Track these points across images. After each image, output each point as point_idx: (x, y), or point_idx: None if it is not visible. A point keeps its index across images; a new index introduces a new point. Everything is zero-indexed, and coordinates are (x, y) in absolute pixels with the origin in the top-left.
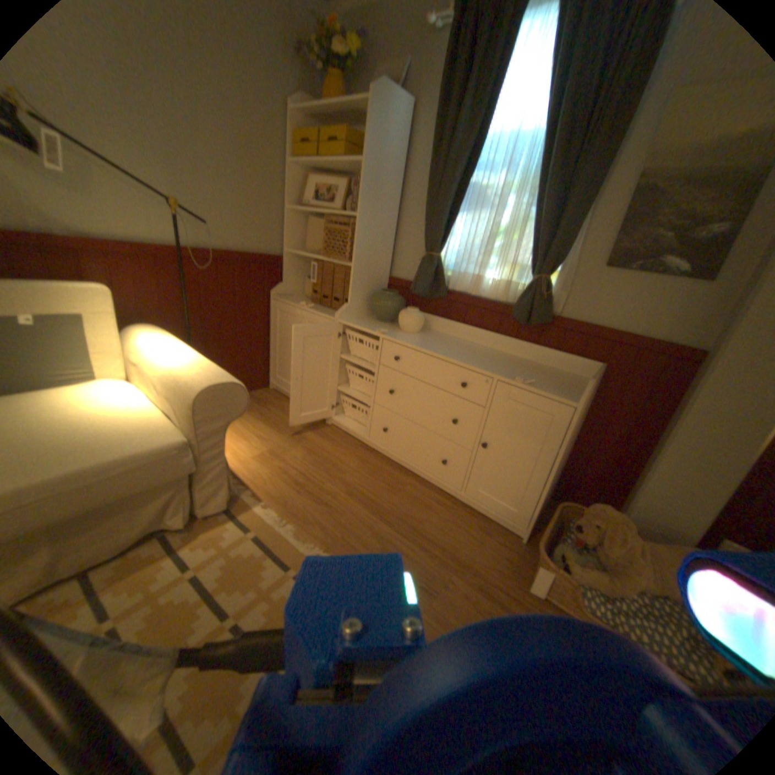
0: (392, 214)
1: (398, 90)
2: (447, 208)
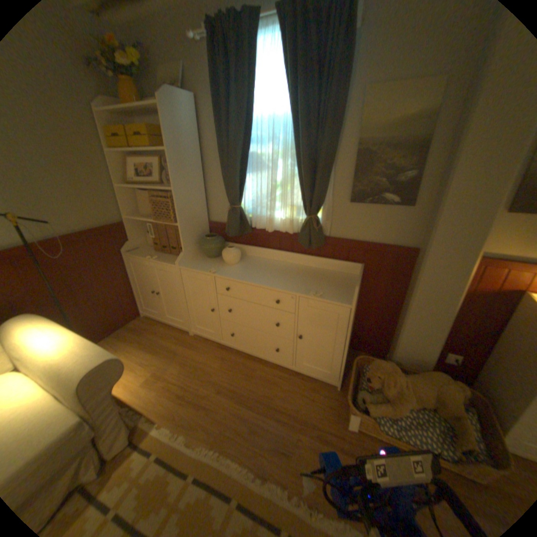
0: (199, 179)
1: (179, 92)
2: (237, 175)
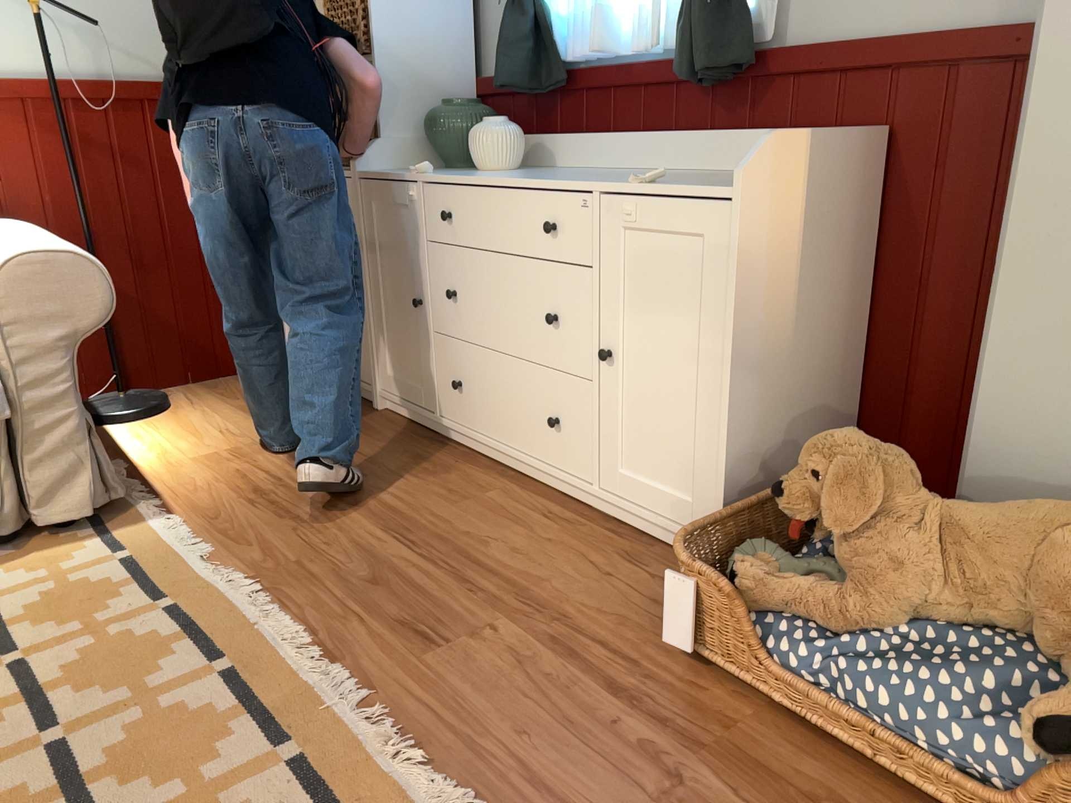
0: None
1: None
2: None
